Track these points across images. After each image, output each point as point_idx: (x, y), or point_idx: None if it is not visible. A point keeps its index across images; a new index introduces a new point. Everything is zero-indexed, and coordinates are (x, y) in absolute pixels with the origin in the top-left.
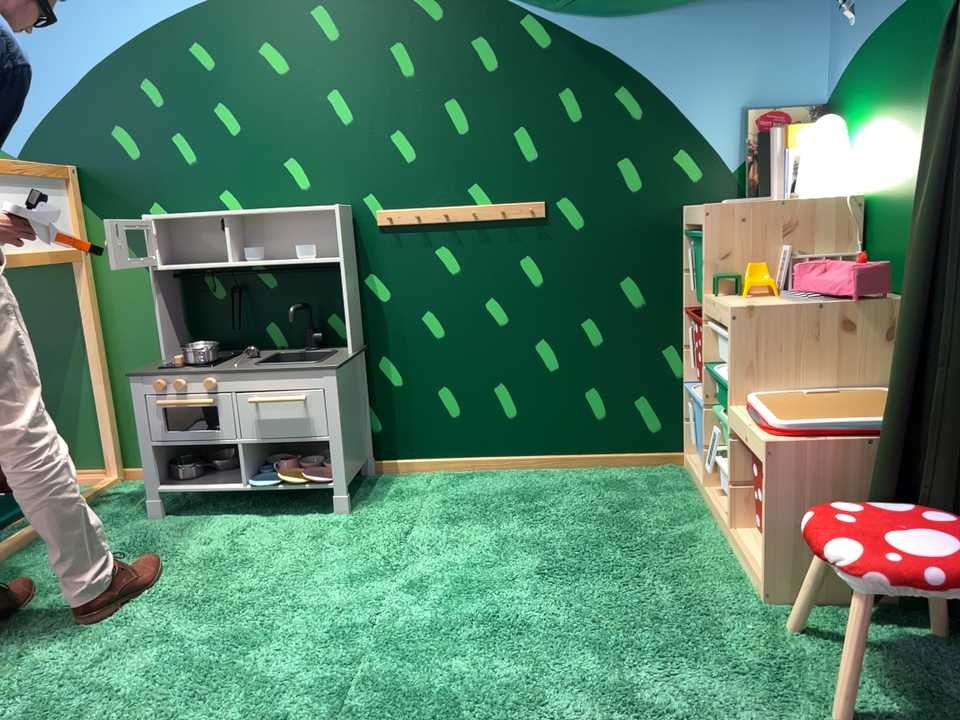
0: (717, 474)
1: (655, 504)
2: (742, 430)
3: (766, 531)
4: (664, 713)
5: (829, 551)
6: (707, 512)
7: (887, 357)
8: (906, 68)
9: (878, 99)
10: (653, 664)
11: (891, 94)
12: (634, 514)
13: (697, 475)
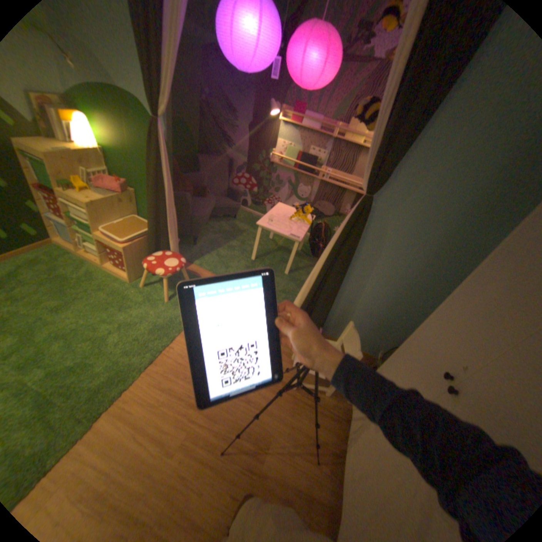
0: (82, 249)
1: (61, 265)
2: (104, 242)
3: (122, 267)
4: (134, 324)
5: (156, 273)
6: (84, 261)
7: (131, 207)
8: (113, 112)
9: (100, 114)
10: (120, 316)
11: (107, 117)
12: (58, 273)
13: (67, 248)
